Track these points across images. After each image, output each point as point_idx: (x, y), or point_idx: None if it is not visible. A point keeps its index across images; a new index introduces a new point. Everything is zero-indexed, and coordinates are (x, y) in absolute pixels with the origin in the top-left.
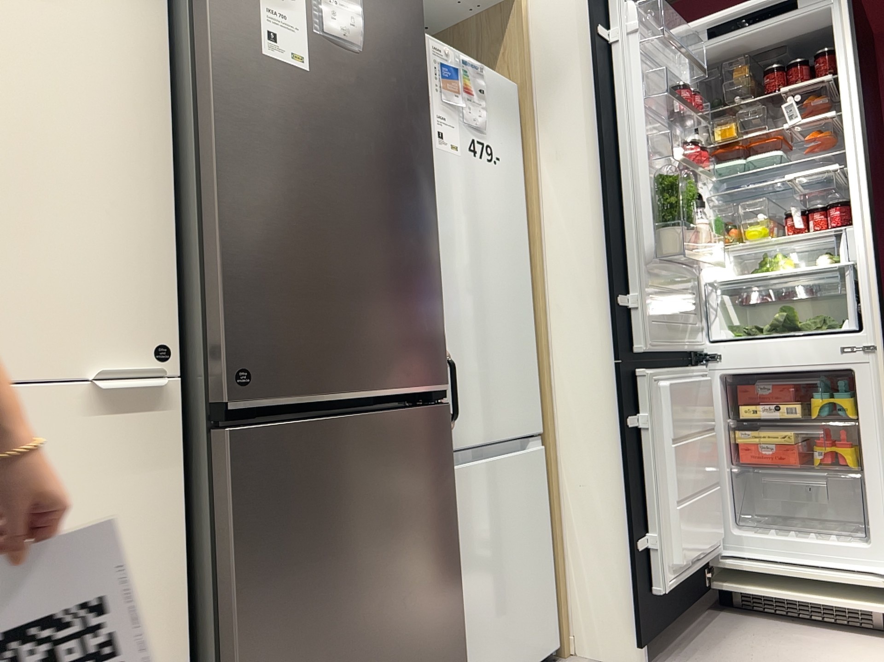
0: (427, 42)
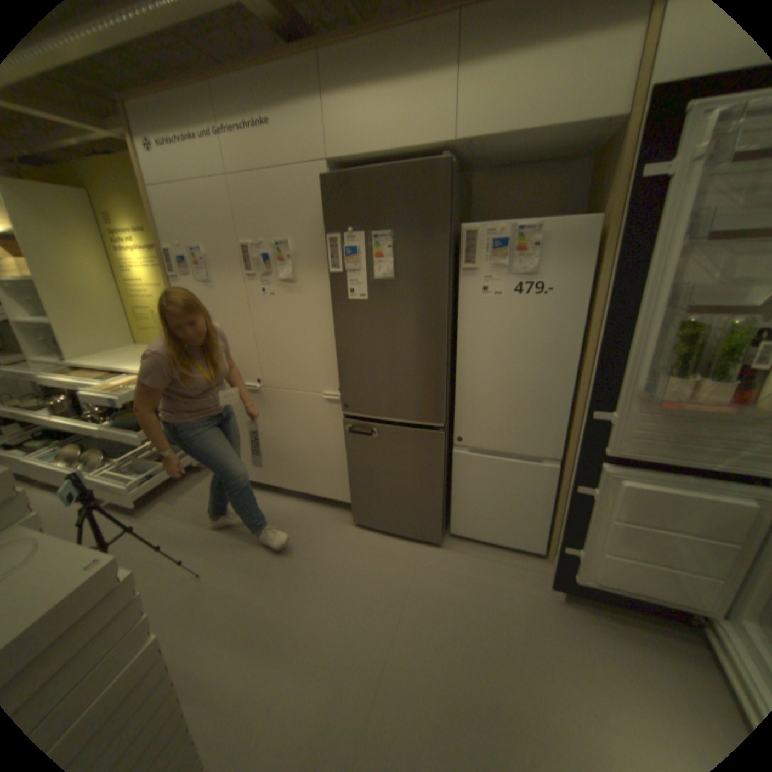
0: (479, 230)
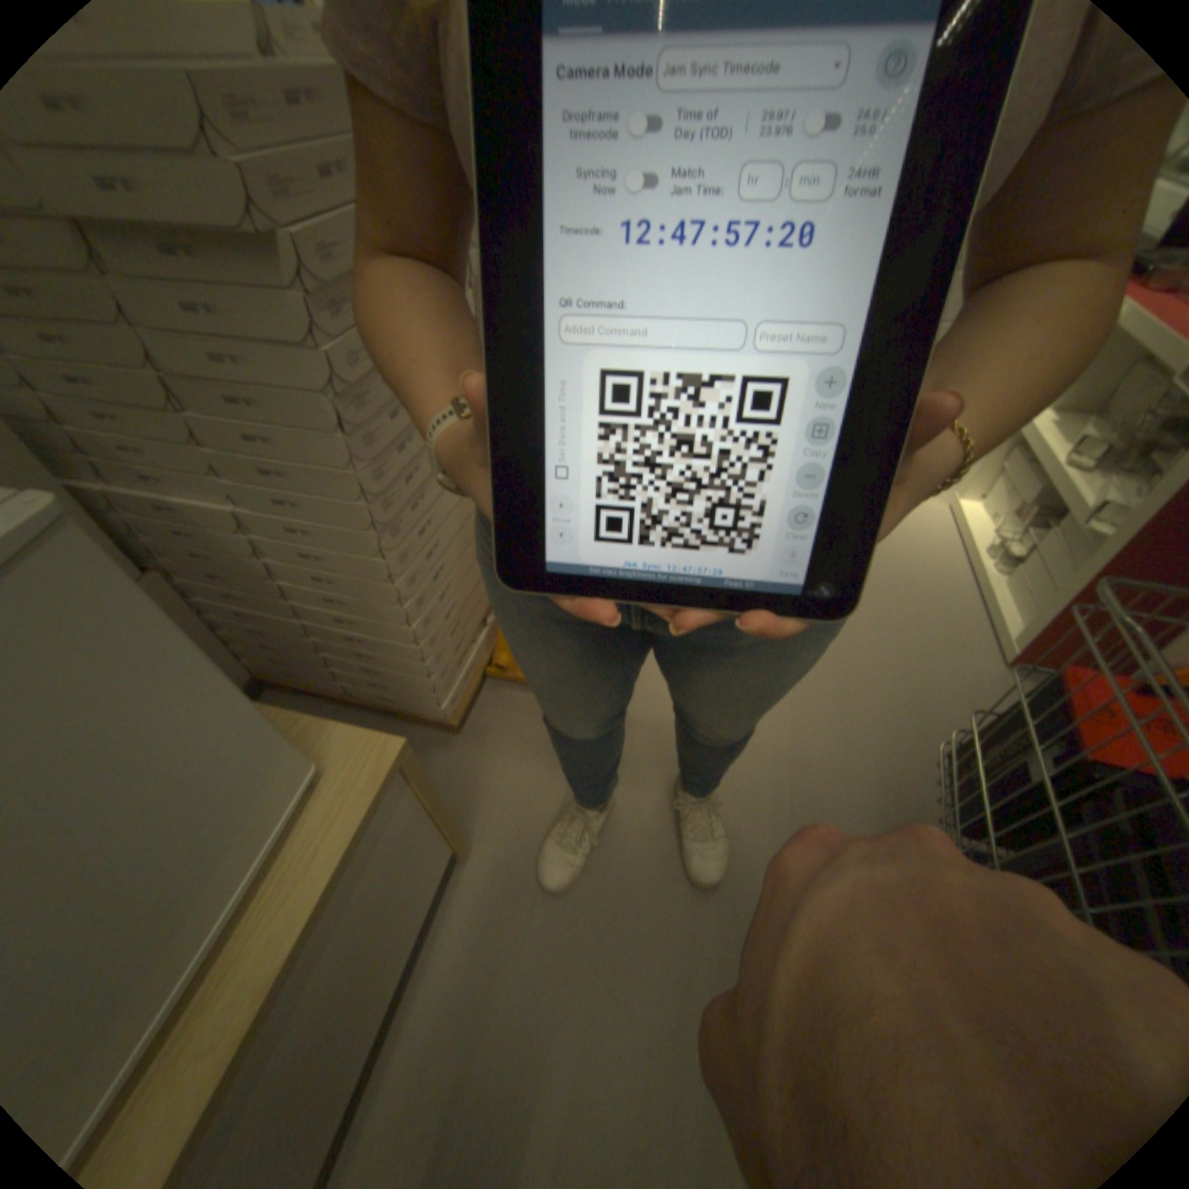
0: None
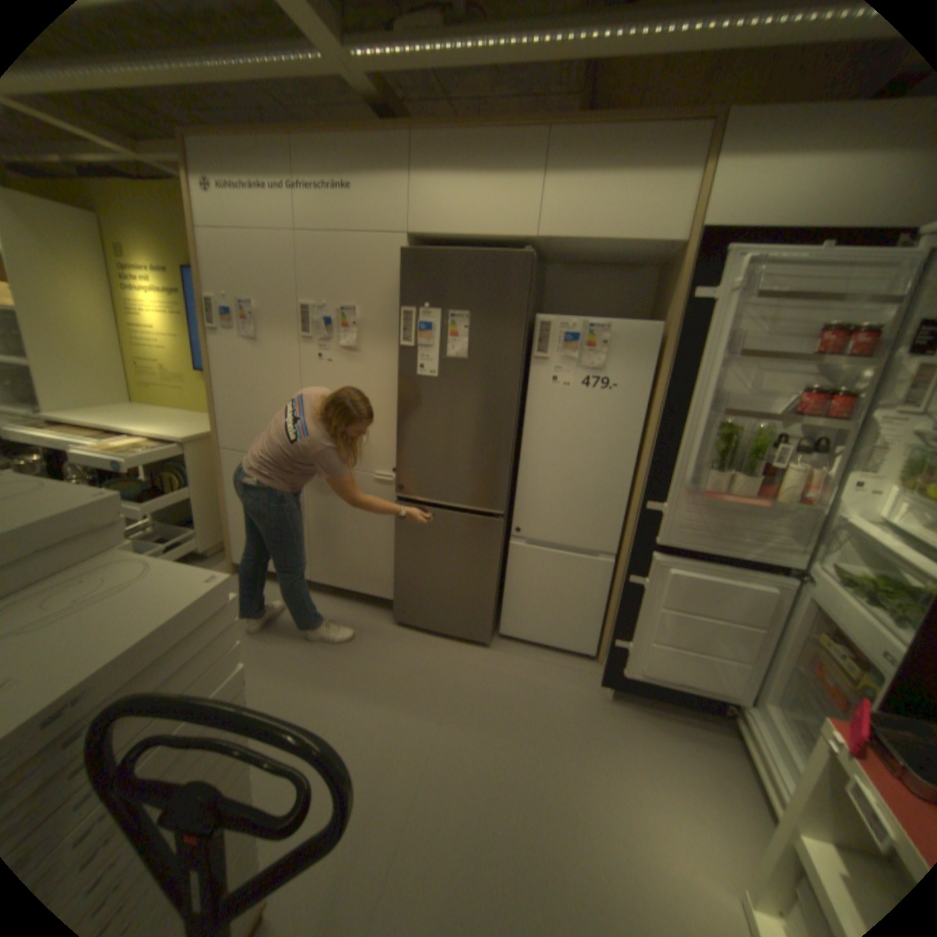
0: (553, 323)
